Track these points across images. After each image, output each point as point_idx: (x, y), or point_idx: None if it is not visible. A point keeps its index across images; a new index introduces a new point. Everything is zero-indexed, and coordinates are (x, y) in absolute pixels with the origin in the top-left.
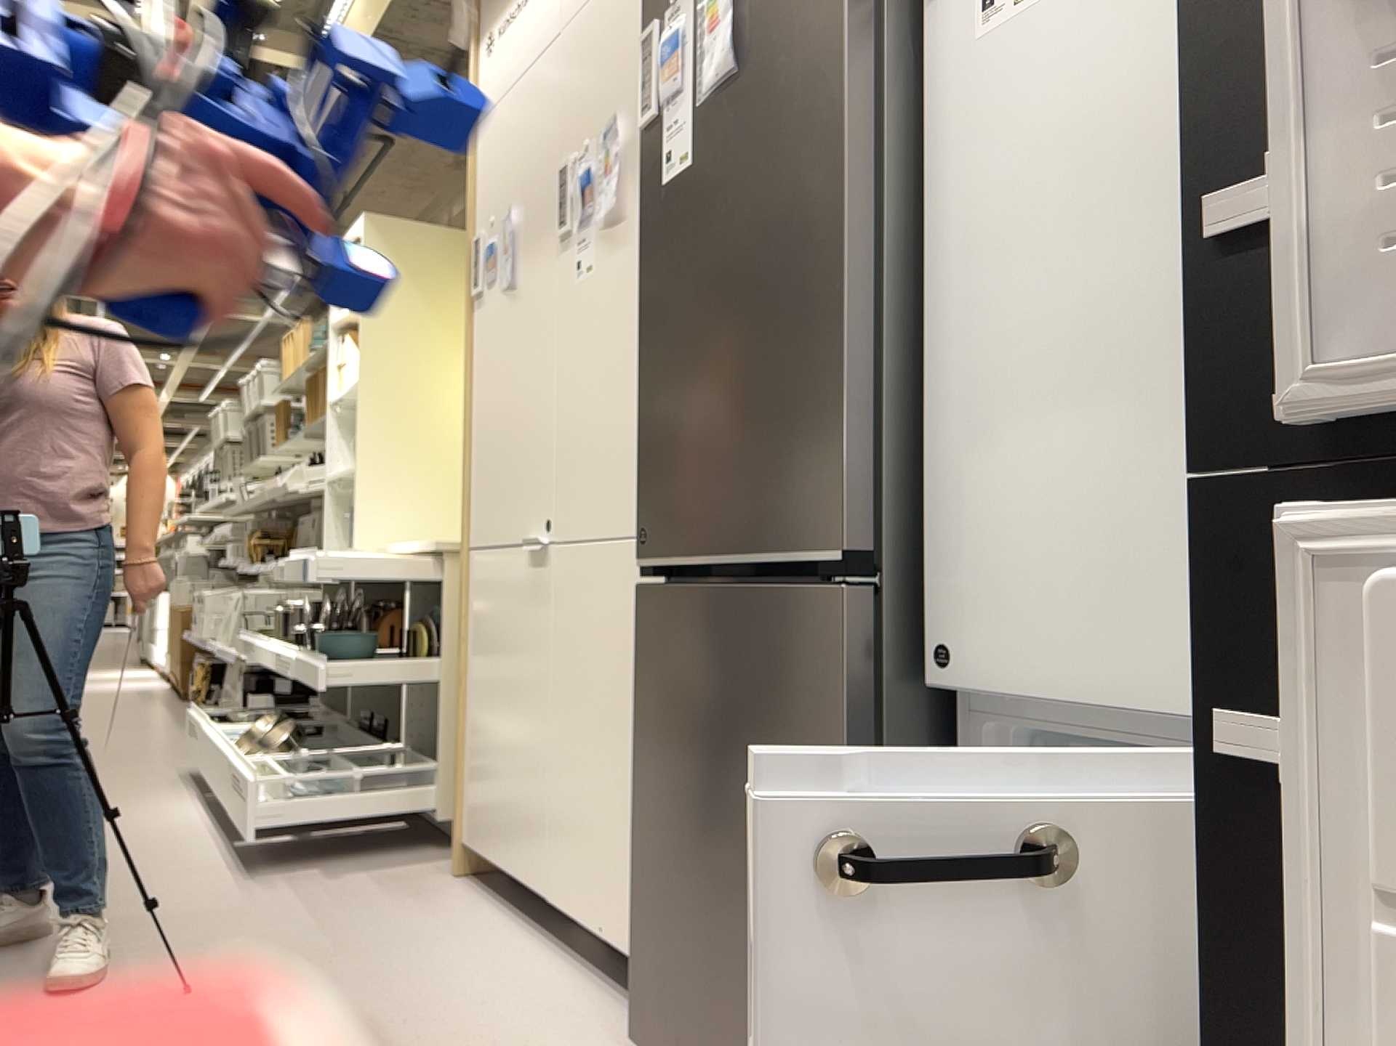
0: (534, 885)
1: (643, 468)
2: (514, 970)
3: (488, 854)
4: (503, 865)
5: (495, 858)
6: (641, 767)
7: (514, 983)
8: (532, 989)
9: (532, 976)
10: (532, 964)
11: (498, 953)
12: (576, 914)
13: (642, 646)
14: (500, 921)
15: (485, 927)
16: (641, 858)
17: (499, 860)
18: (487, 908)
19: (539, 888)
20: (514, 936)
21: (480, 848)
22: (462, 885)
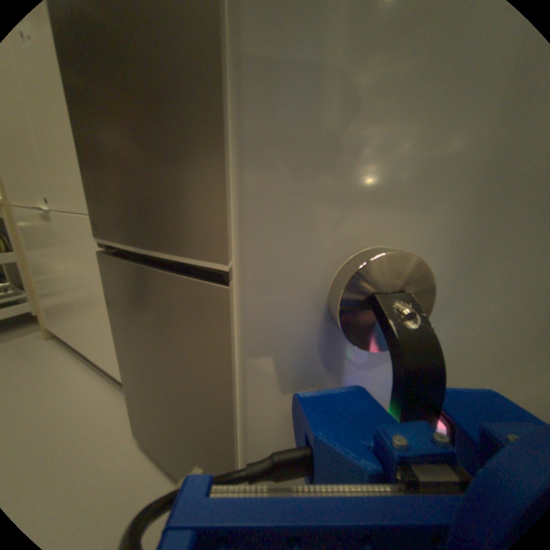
0: (79, 351)
1: (86, 181)
2: (74, 394)
3: (56, 335)
4: (64, 341)
5: (60, 338)
6: (116, 339)
7: (74, 403)
8: (83, 404)
9: (83, 395)
10: (83, 386)
11: (66, 384)
12: (100, 366)
13: (106, 284)
14: (67, 363)
15: (58, 369)
16: (124, 375)
17: (62, 339)
18: (60, 356)
19: (81, 353)
20: (74, 371)
21: (52, 332)
22: (47, 344)
